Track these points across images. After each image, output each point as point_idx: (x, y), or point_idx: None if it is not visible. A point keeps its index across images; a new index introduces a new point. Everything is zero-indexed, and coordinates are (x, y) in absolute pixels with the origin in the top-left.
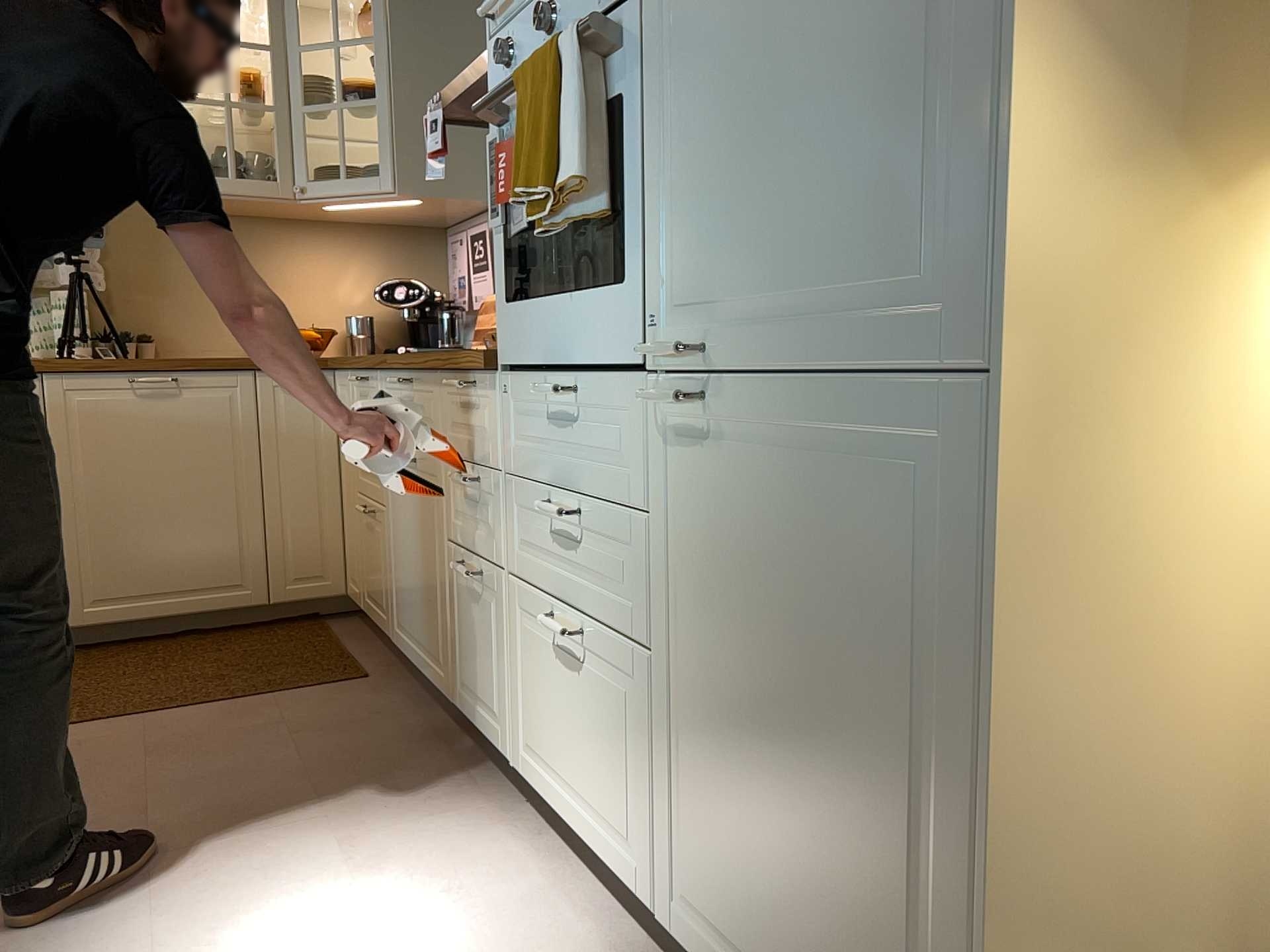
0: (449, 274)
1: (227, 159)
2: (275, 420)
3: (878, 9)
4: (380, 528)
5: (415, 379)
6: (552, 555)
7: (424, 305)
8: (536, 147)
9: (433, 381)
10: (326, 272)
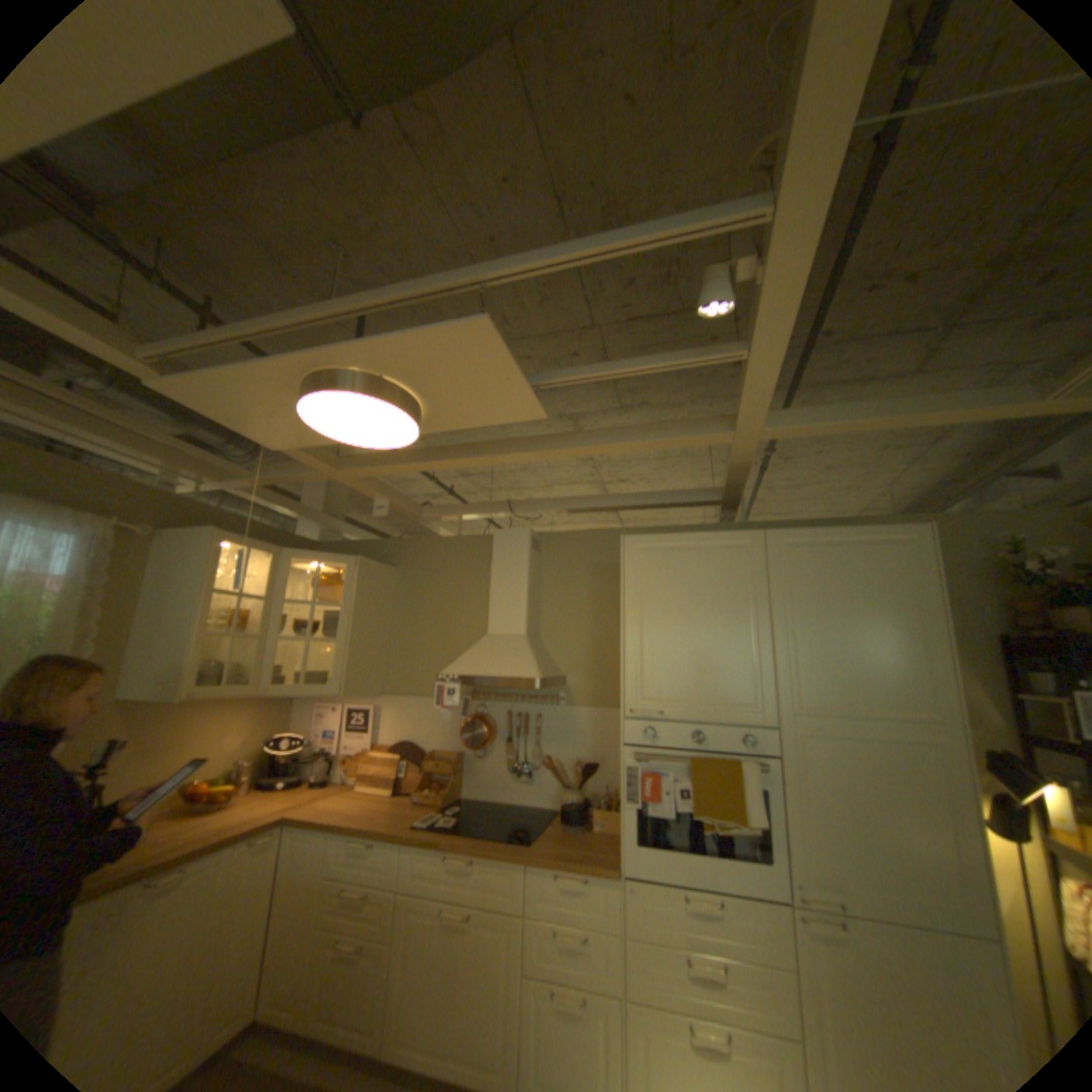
0: (292, 723)
1: (213, 672)
2: (238, 884)
3: (919, 821)
4: (370, 964)
5: (478, 865)
6: (684, 990)
7: (294, 753)
8: (720, 804)
9: (510, 871)
10: (219, 732)
